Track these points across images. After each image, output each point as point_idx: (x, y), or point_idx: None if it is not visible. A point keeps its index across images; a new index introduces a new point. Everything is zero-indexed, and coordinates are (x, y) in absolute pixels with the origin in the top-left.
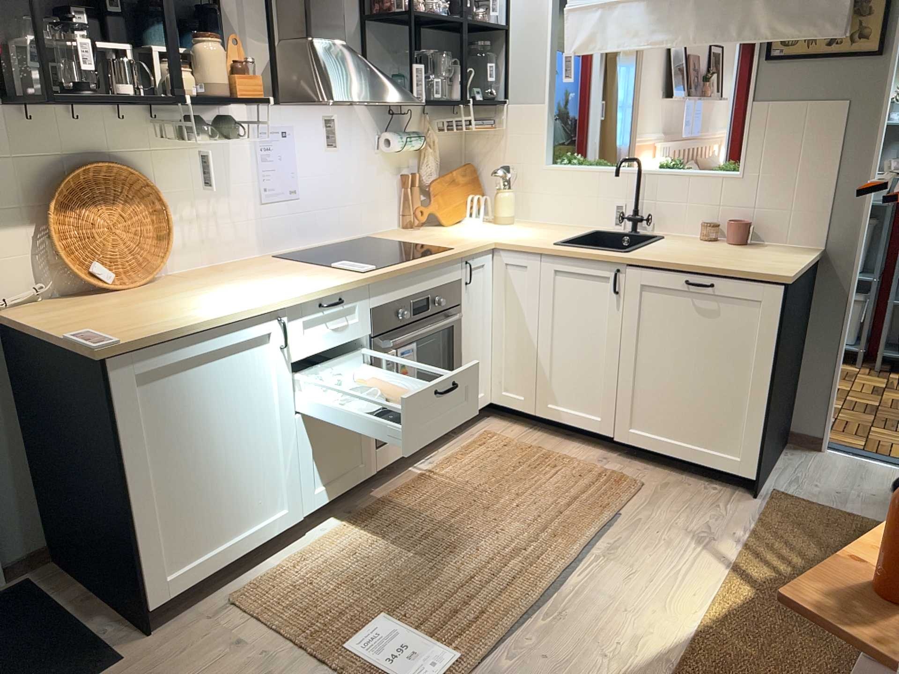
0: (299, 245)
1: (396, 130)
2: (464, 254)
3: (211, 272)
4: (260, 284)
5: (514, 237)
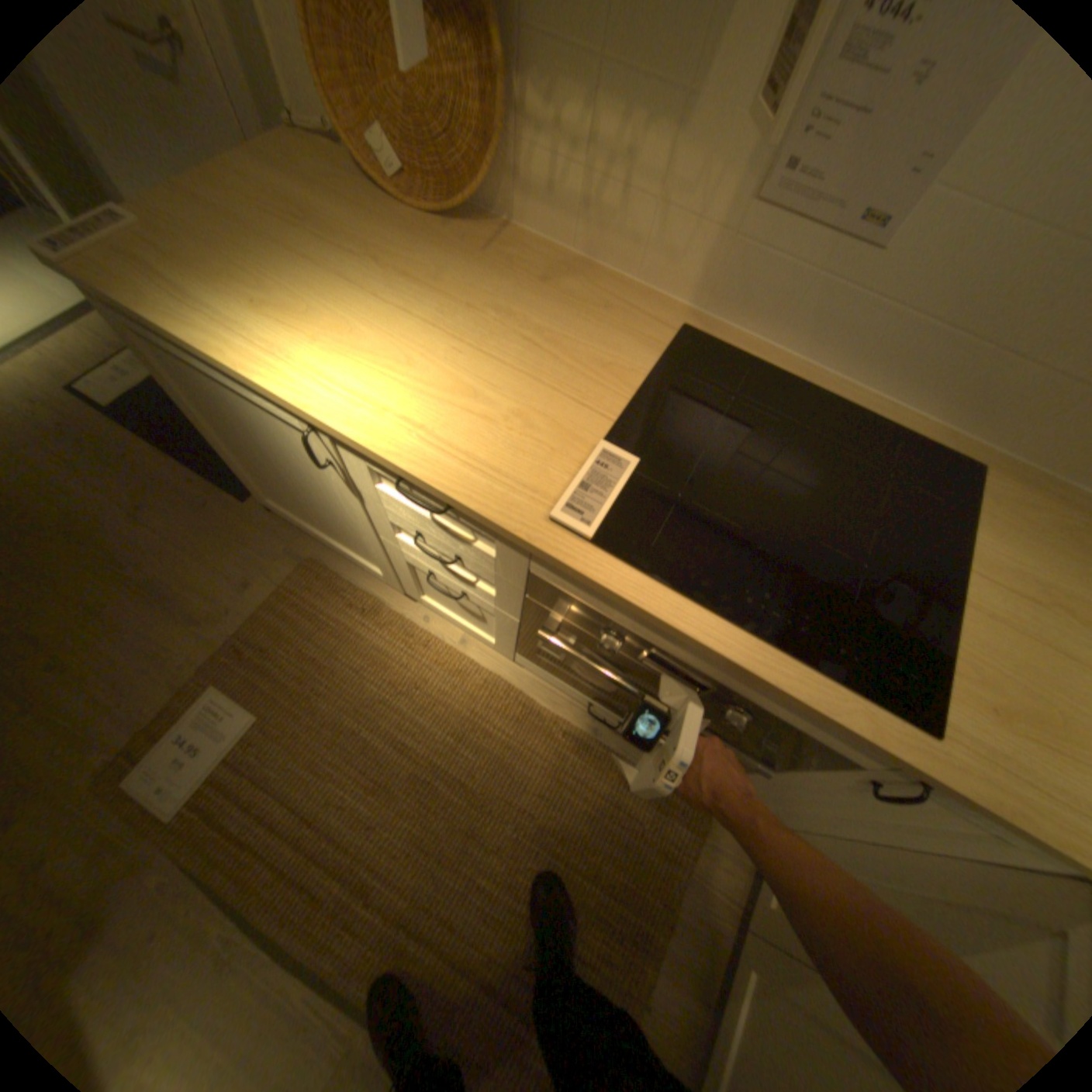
0: (797, 347)
1: None
2: (920, 777)
3: (543, 267)
4: (442, 352)
5: None
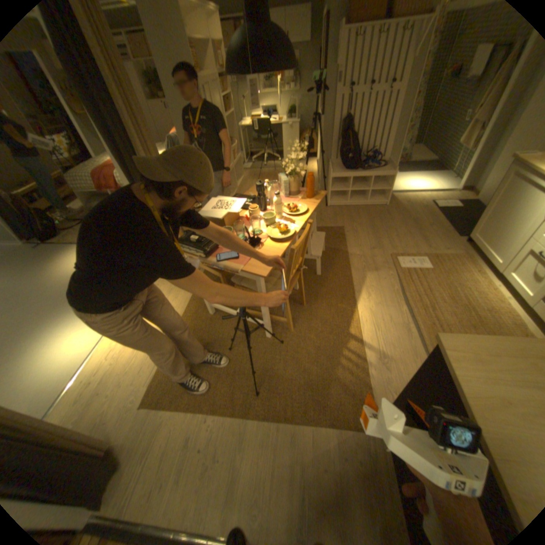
0: None
1: None
2: None
3: None
4: None
5: None
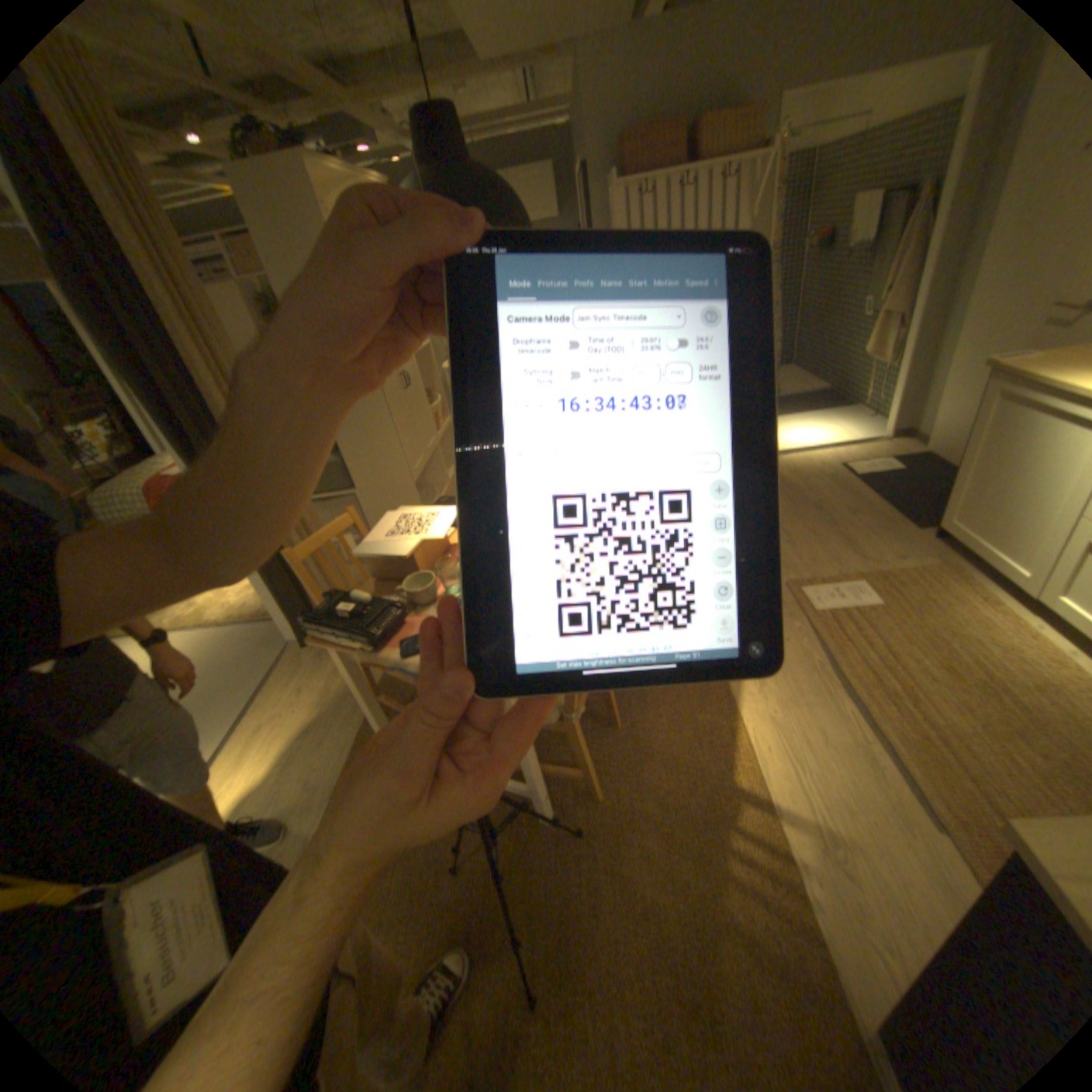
0: None
1: None
2: None
3: None
4: None
5: None
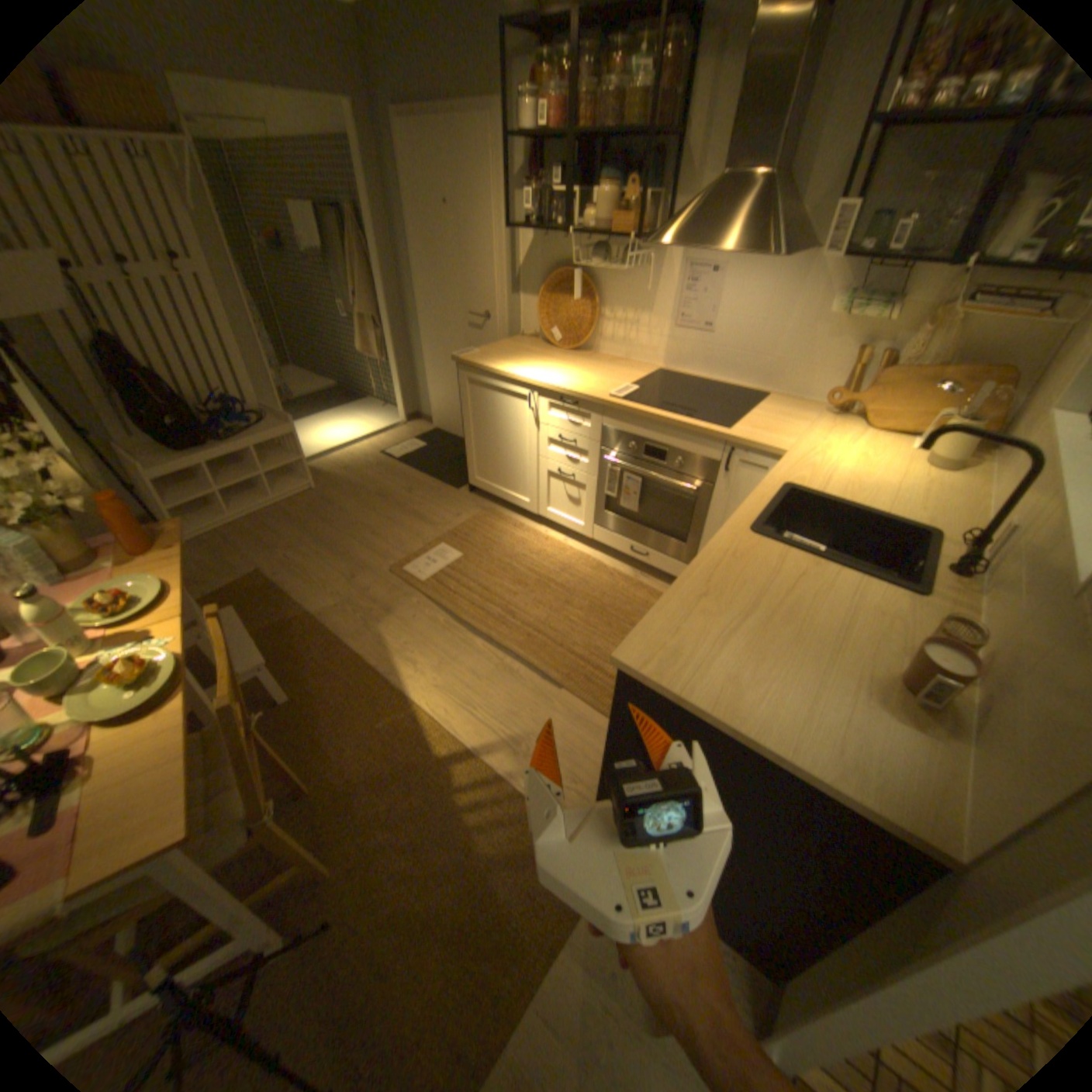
0: (700, 372)
1: (888, 289)
2: (721, 438)
3: (608, 360)
4: (574, 373)
5: (823, 465)
